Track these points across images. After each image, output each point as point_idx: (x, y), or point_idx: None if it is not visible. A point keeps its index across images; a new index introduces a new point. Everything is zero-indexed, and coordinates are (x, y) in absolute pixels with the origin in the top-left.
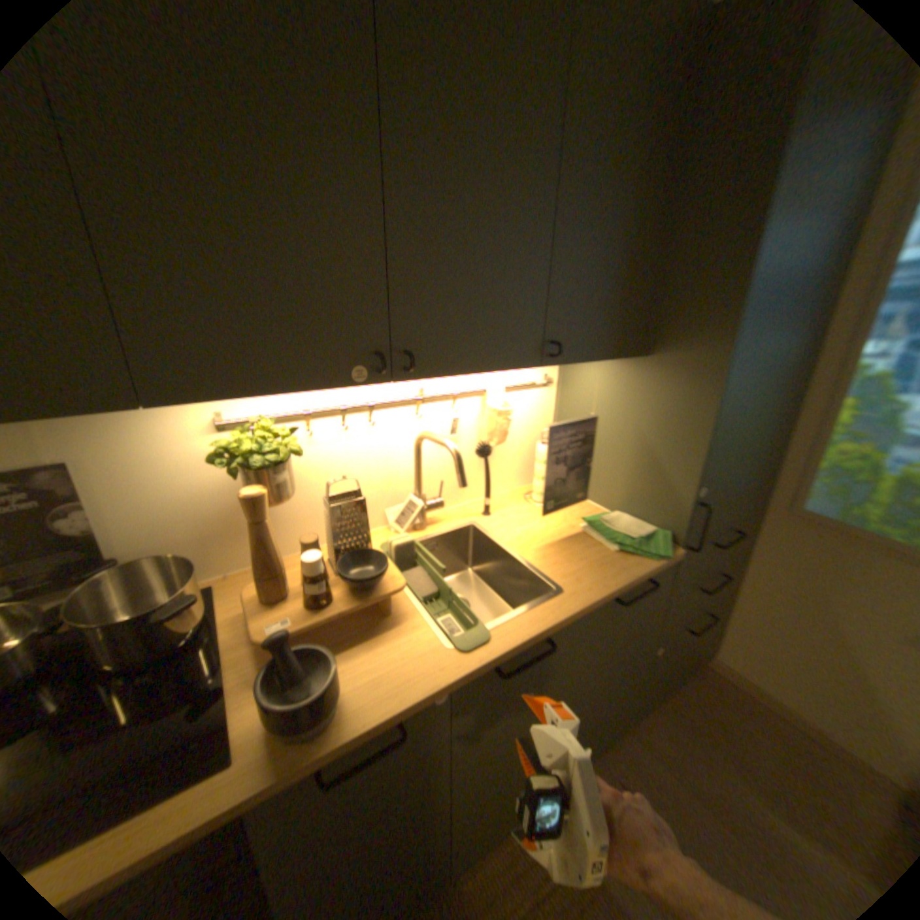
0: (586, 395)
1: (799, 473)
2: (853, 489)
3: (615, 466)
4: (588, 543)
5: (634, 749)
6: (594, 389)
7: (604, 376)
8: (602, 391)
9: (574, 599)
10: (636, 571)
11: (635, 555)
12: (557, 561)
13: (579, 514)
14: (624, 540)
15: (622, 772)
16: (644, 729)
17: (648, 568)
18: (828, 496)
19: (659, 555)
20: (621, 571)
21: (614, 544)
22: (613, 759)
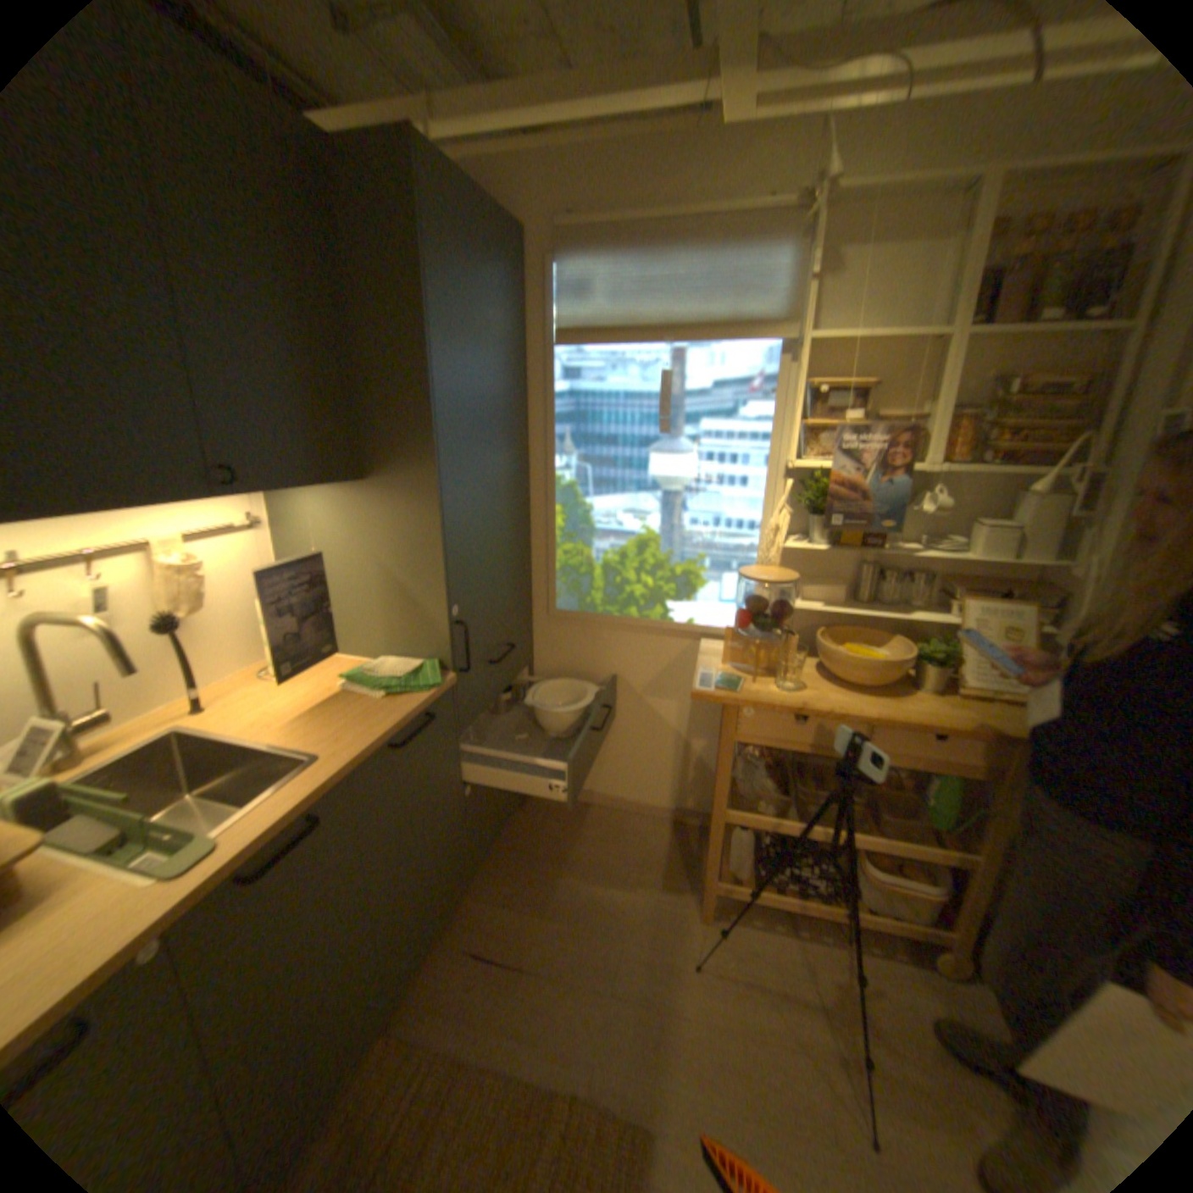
0: (312, 533)
1: (544, 579)
2: (580, 583)
3: (367, 608)
4: (350, 700)
5: (472, 912)
6: (319, 524)
7: (326, 508)
8: (329, 525)
9: (333, 761)
10: (407, 710)
11: (405, 694)
12: (310, 731)
13: (338, 674)
14: (390, 683)
15: (464, 941)
16: (479, 885)
17: (419, 702)
18: (568, 594)
19: (429, 685)
20: (389, 714)
21: (380, 691)
22: (452, 935)
